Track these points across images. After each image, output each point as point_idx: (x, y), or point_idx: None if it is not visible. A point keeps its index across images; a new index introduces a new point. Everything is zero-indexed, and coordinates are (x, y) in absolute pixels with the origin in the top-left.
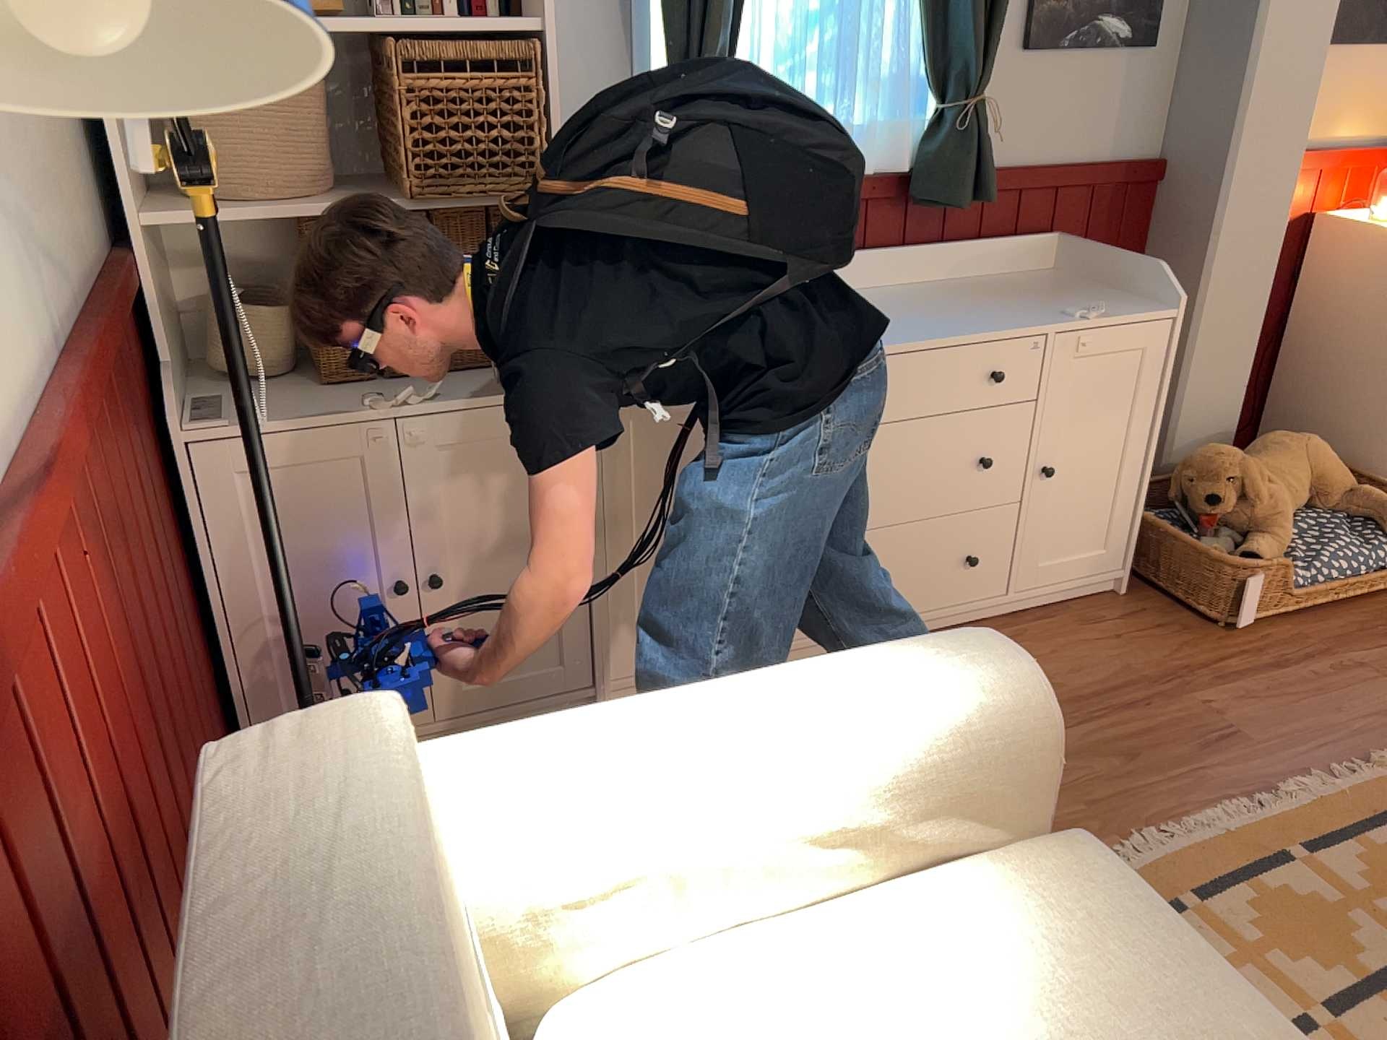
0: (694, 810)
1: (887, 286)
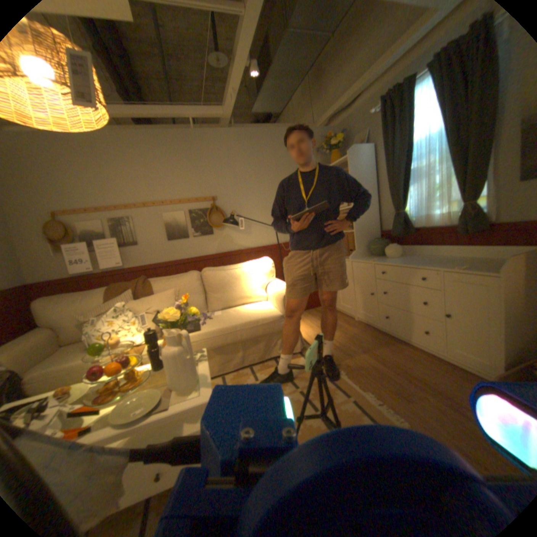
0: (269, 287)
1: (460, 256)
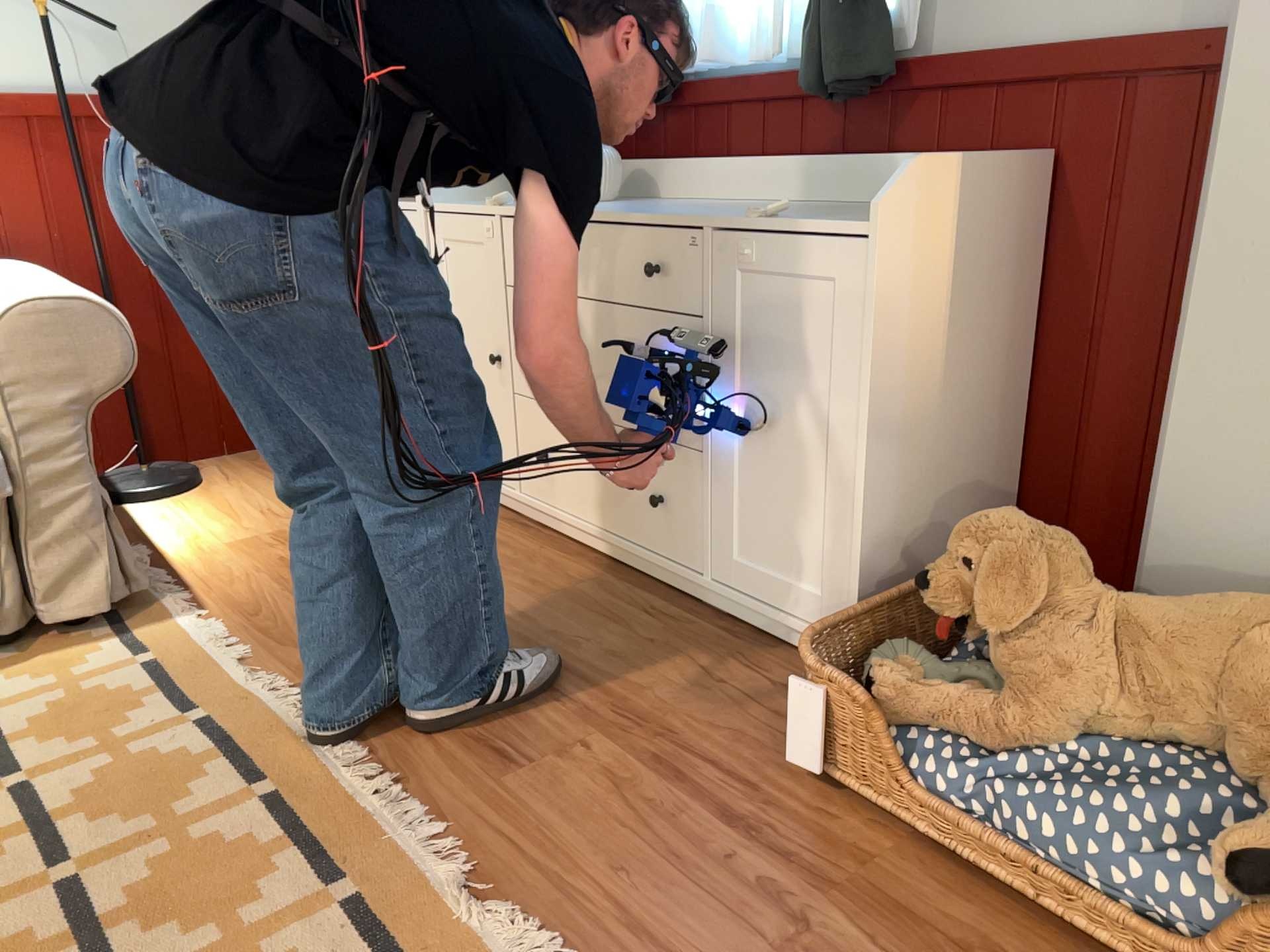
0: None
1: (800, 203)
